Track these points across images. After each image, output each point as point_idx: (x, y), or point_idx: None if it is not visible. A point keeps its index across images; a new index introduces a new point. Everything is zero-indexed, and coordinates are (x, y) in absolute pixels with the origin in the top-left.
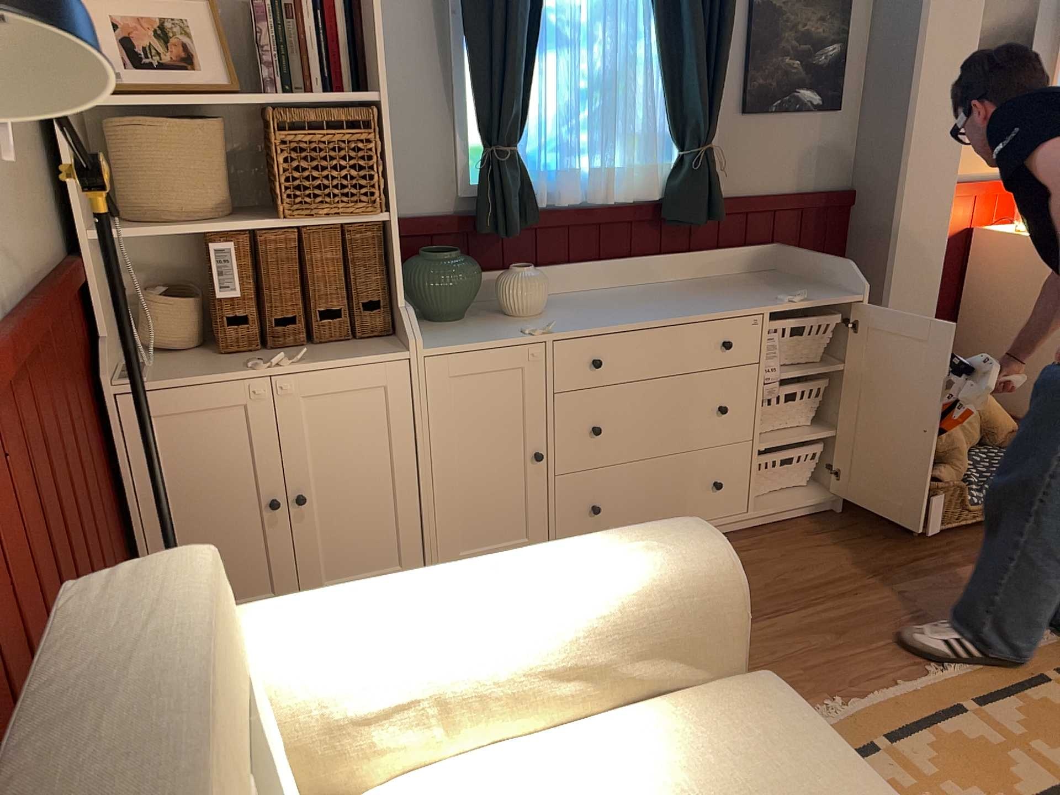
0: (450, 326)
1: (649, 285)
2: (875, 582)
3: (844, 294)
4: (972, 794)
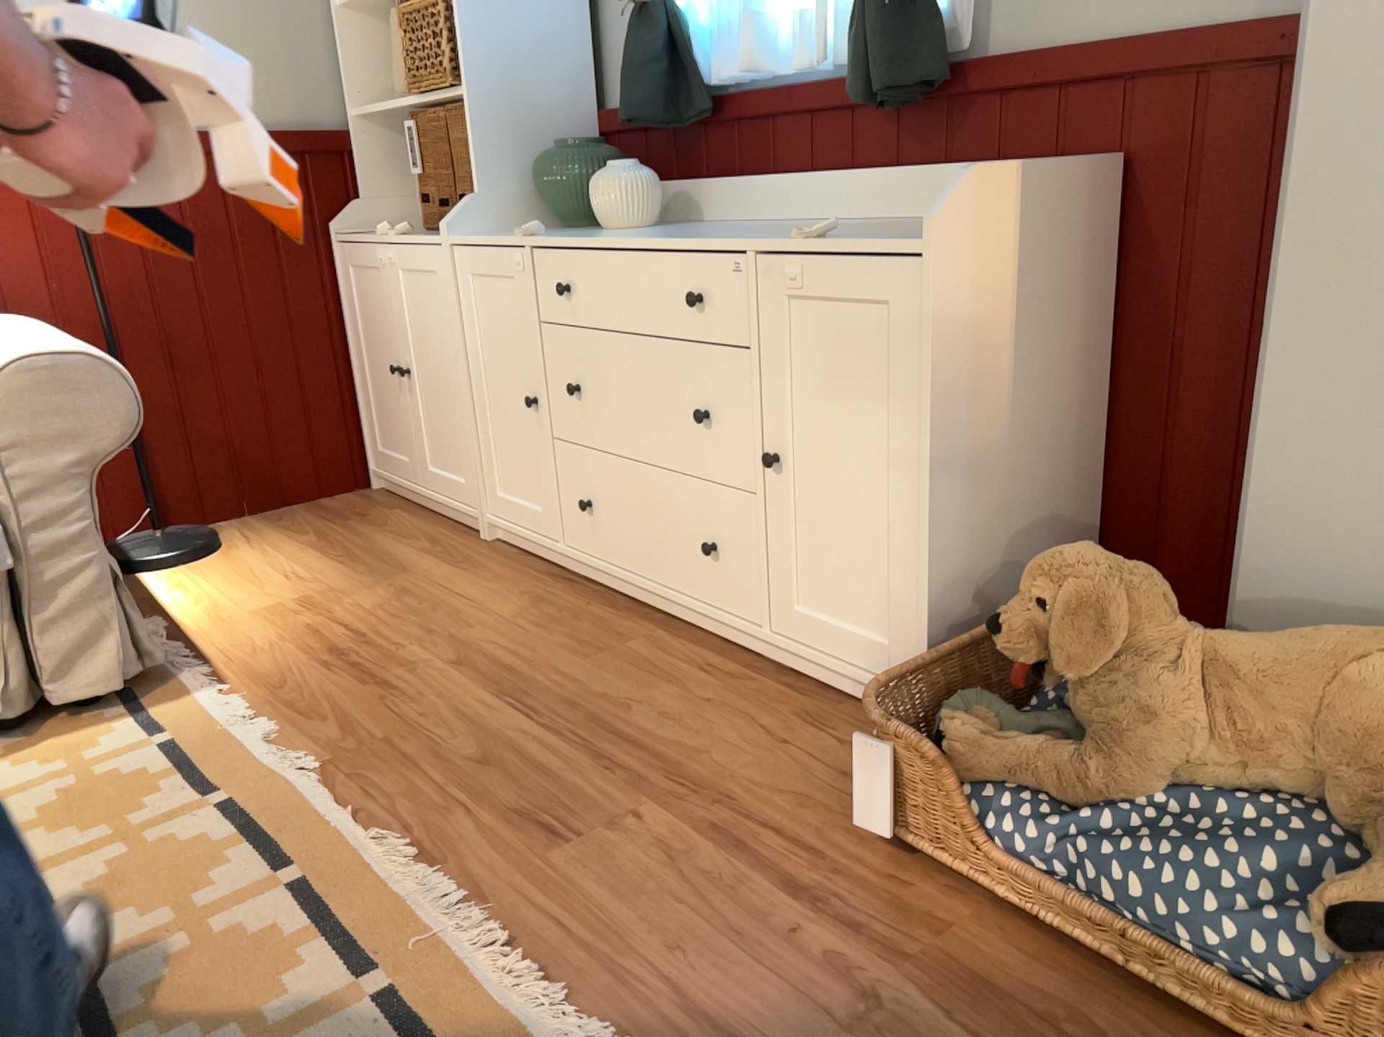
0: (549, 232)
1: (854, 220)
2: (665, 788)
3: (924, 237)
4: (106, 869)
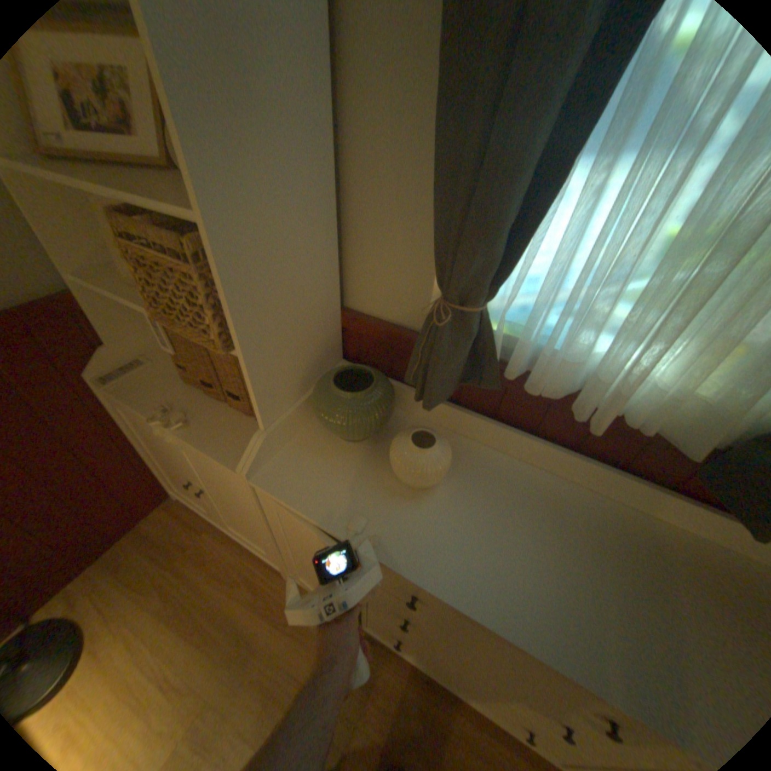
0: (337, 447)
1: (632, 507)
2: None
3: None
4: None
